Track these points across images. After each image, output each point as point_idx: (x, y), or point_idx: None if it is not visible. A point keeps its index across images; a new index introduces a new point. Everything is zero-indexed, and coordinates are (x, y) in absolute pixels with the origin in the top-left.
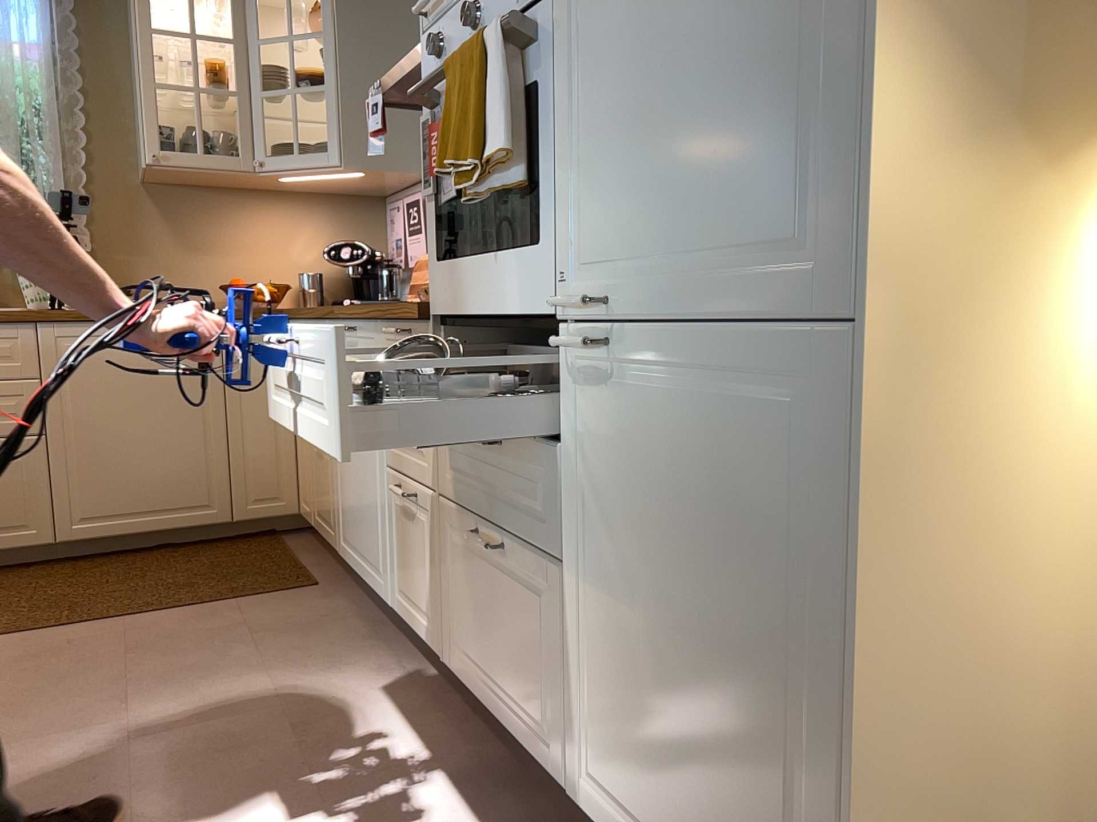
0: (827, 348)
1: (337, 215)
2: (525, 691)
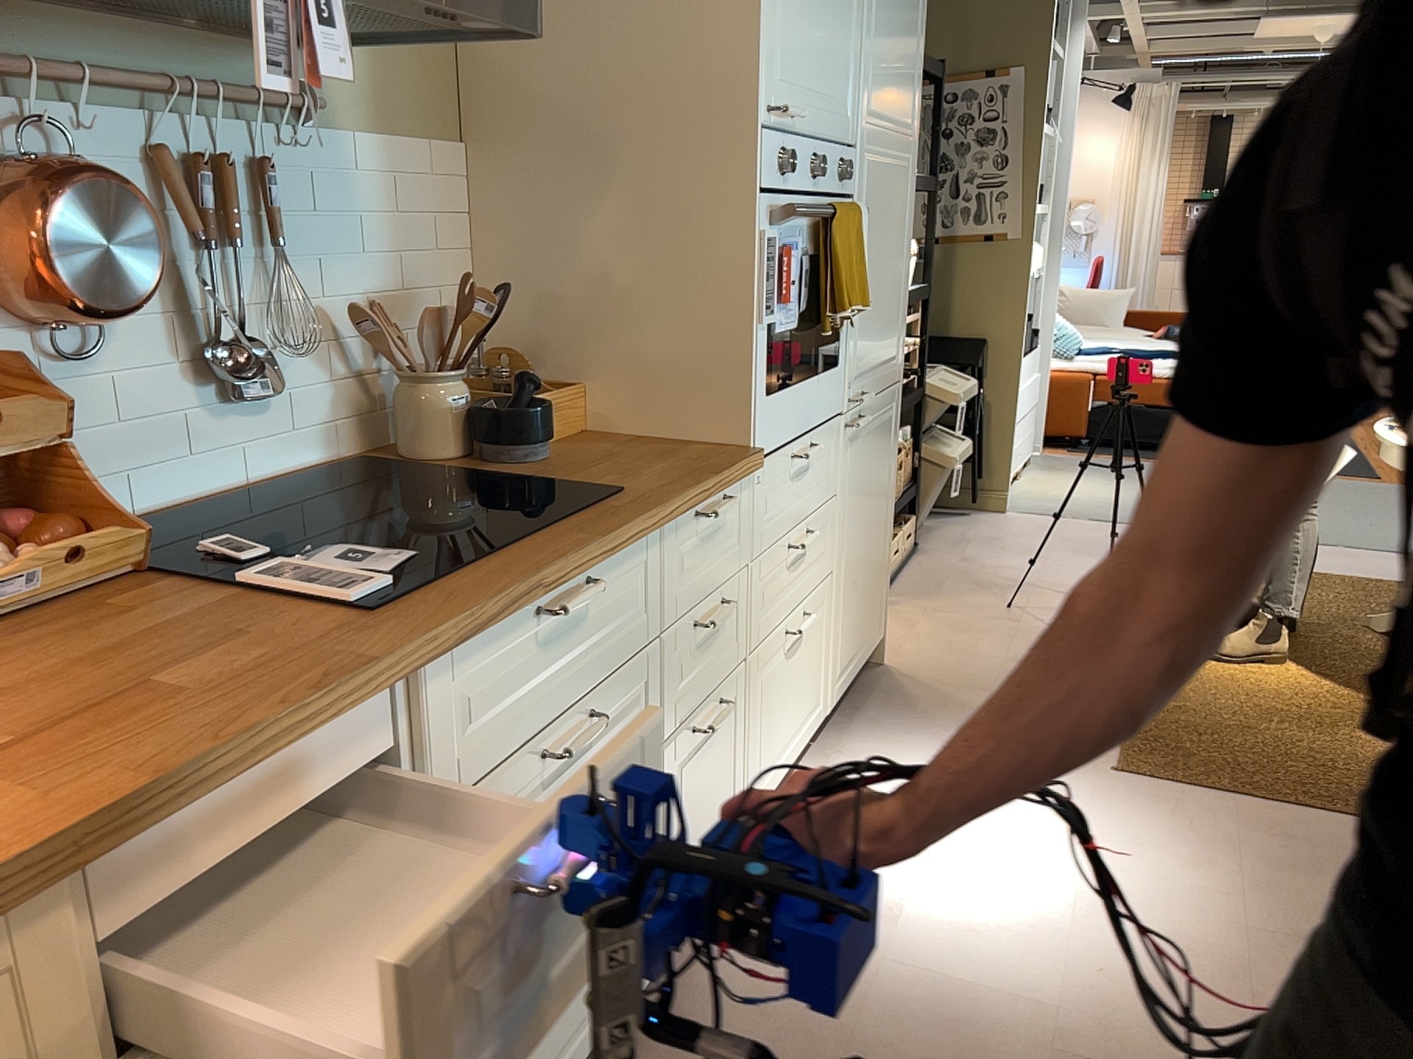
0: (894, 391)
1: None
2: (808, 695)
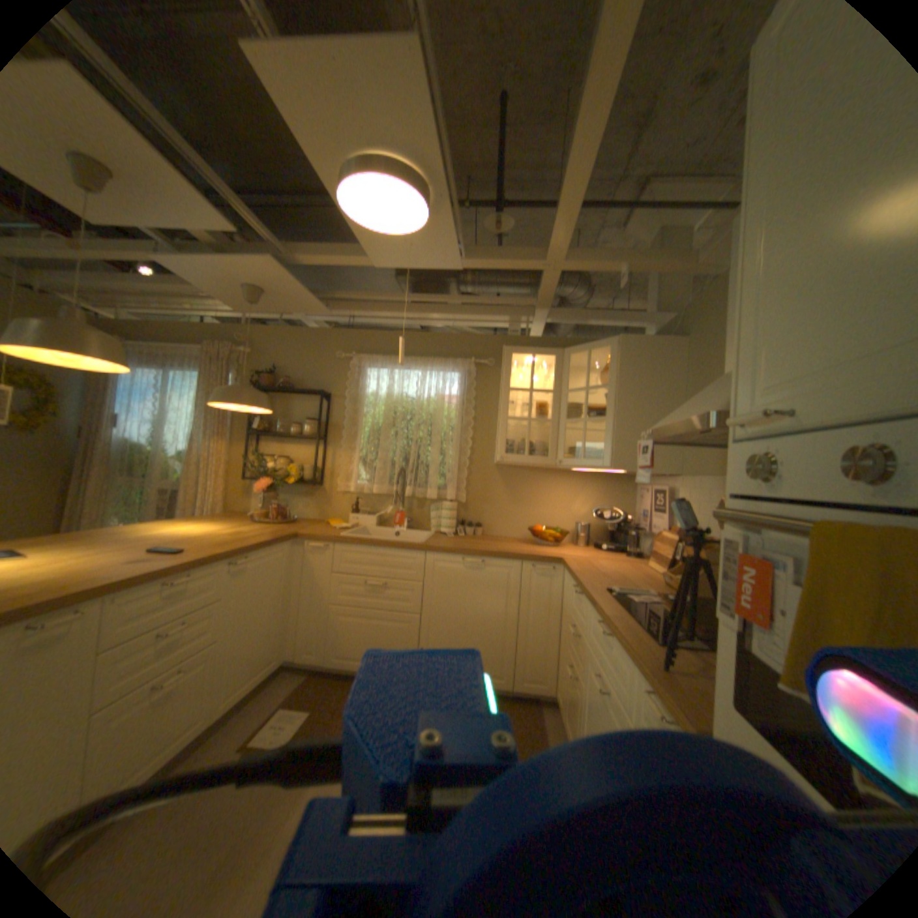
0: None
1: (603, 487)
2: None
